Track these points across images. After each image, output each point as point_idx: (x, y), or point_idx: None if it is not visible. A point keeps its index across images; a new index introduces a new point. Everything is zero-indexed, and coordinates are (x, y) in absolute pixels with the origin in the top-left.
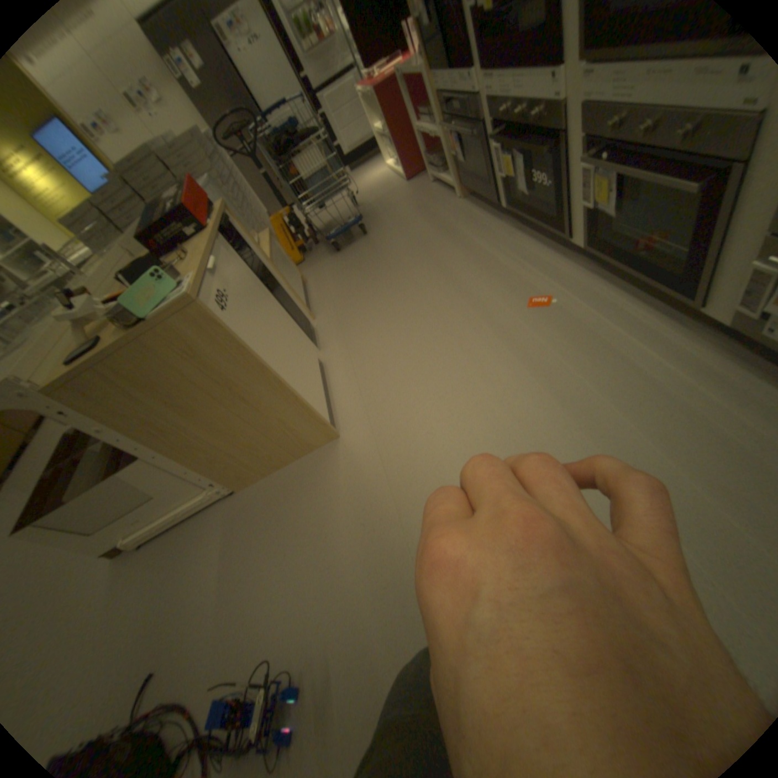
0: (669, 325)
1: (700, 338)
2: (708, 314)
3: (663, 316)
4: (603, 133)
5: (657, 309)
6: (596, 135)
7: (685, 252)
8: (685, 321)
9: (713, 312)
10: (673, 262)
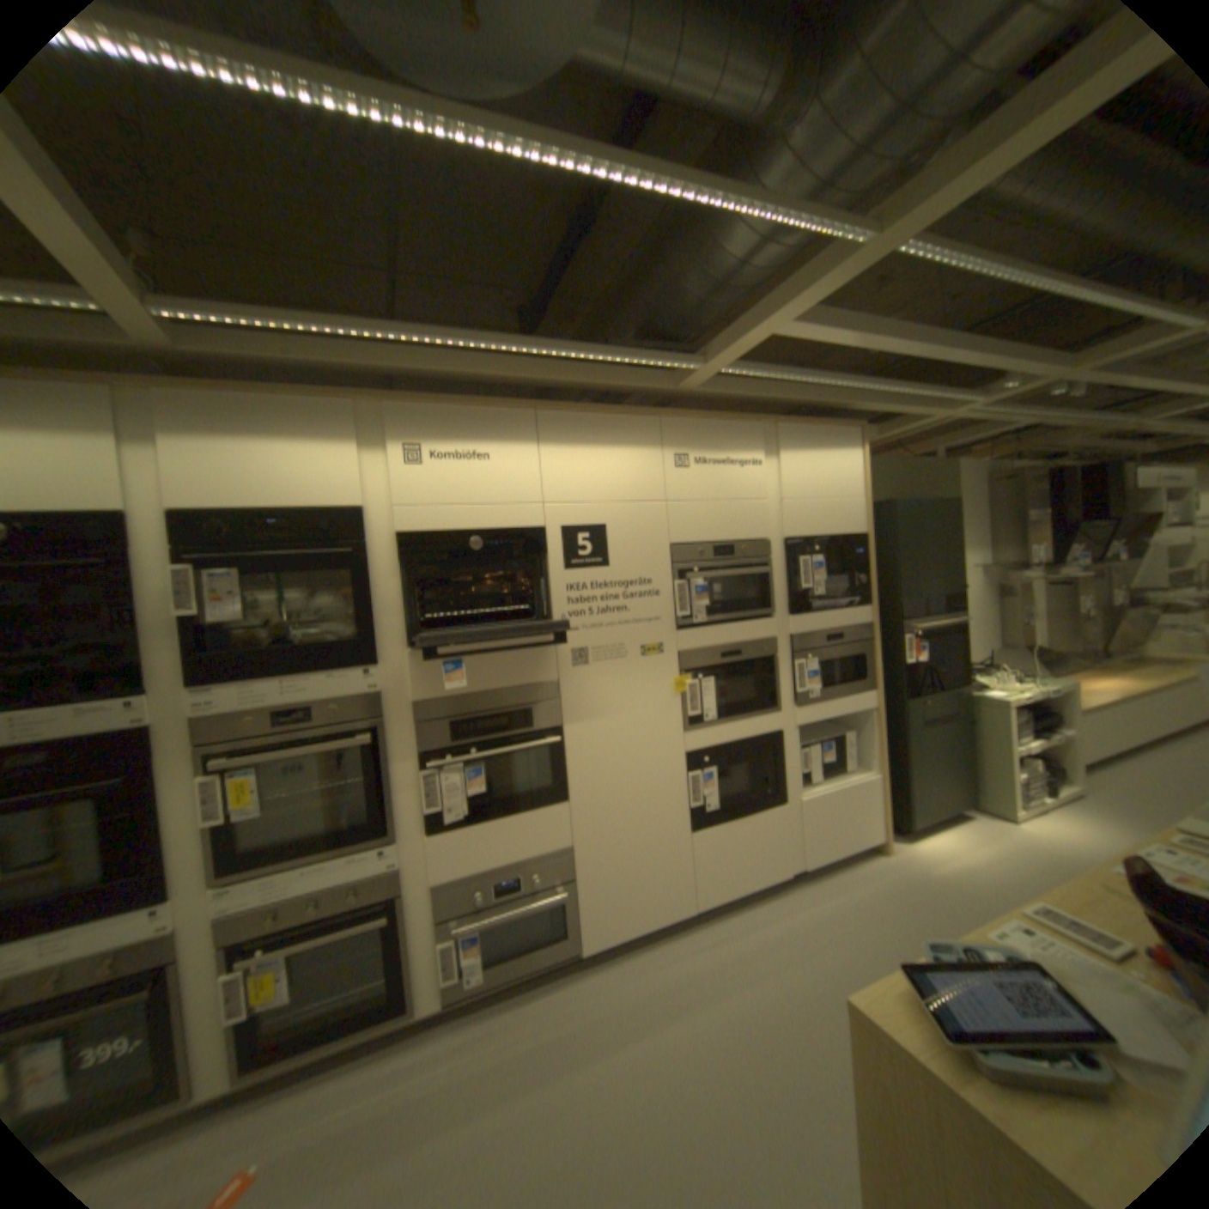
0: (395, 1060)
1: (425, 1045)
2: (416, 1021)
3: (381, 1062)
4: (249, 939)
5: (368, 1065)
6: (237, 945)
7: (363, 994)
8: (399, 1049)
9: (421, 1013)
10: (355, 1013)
